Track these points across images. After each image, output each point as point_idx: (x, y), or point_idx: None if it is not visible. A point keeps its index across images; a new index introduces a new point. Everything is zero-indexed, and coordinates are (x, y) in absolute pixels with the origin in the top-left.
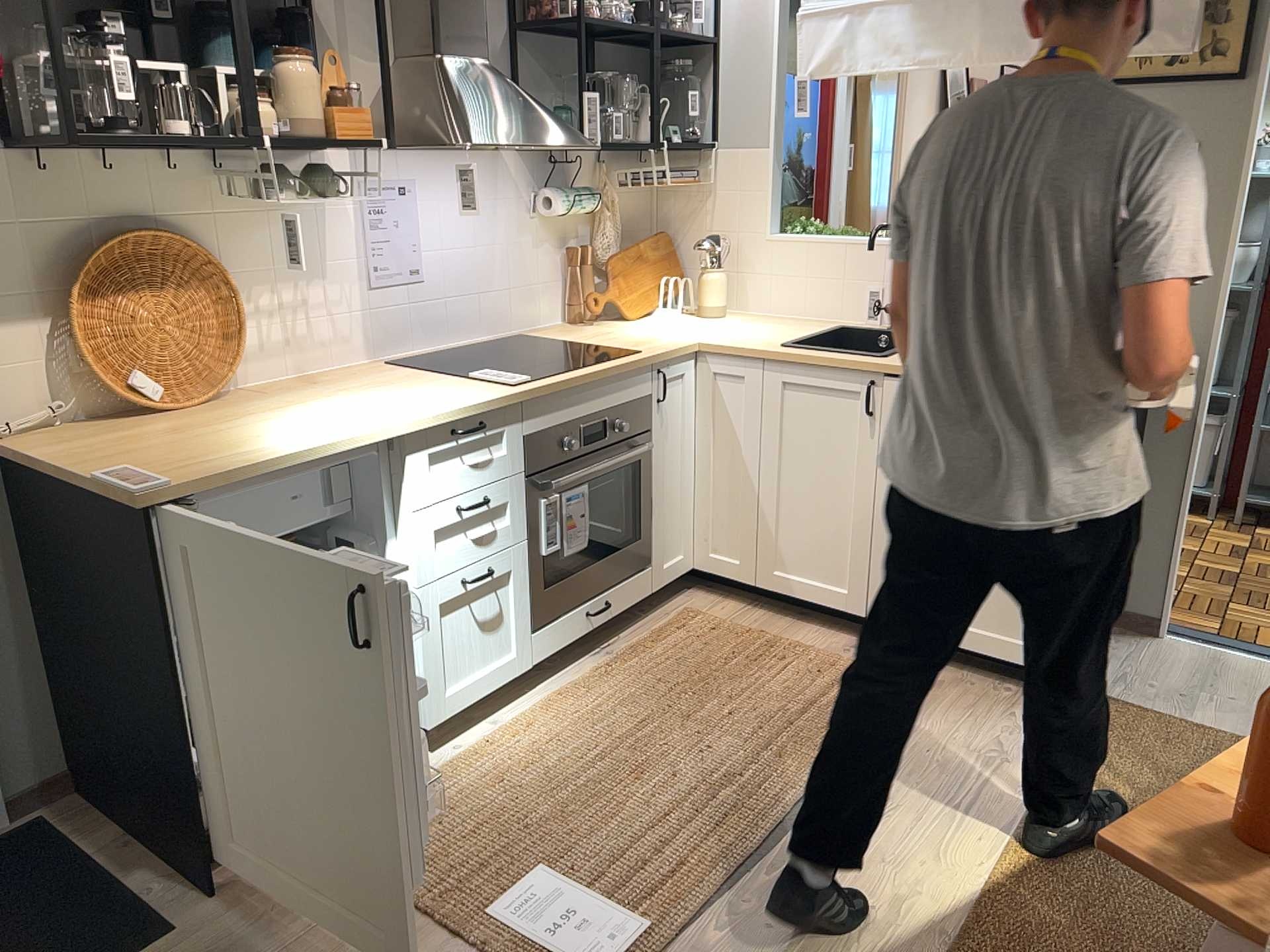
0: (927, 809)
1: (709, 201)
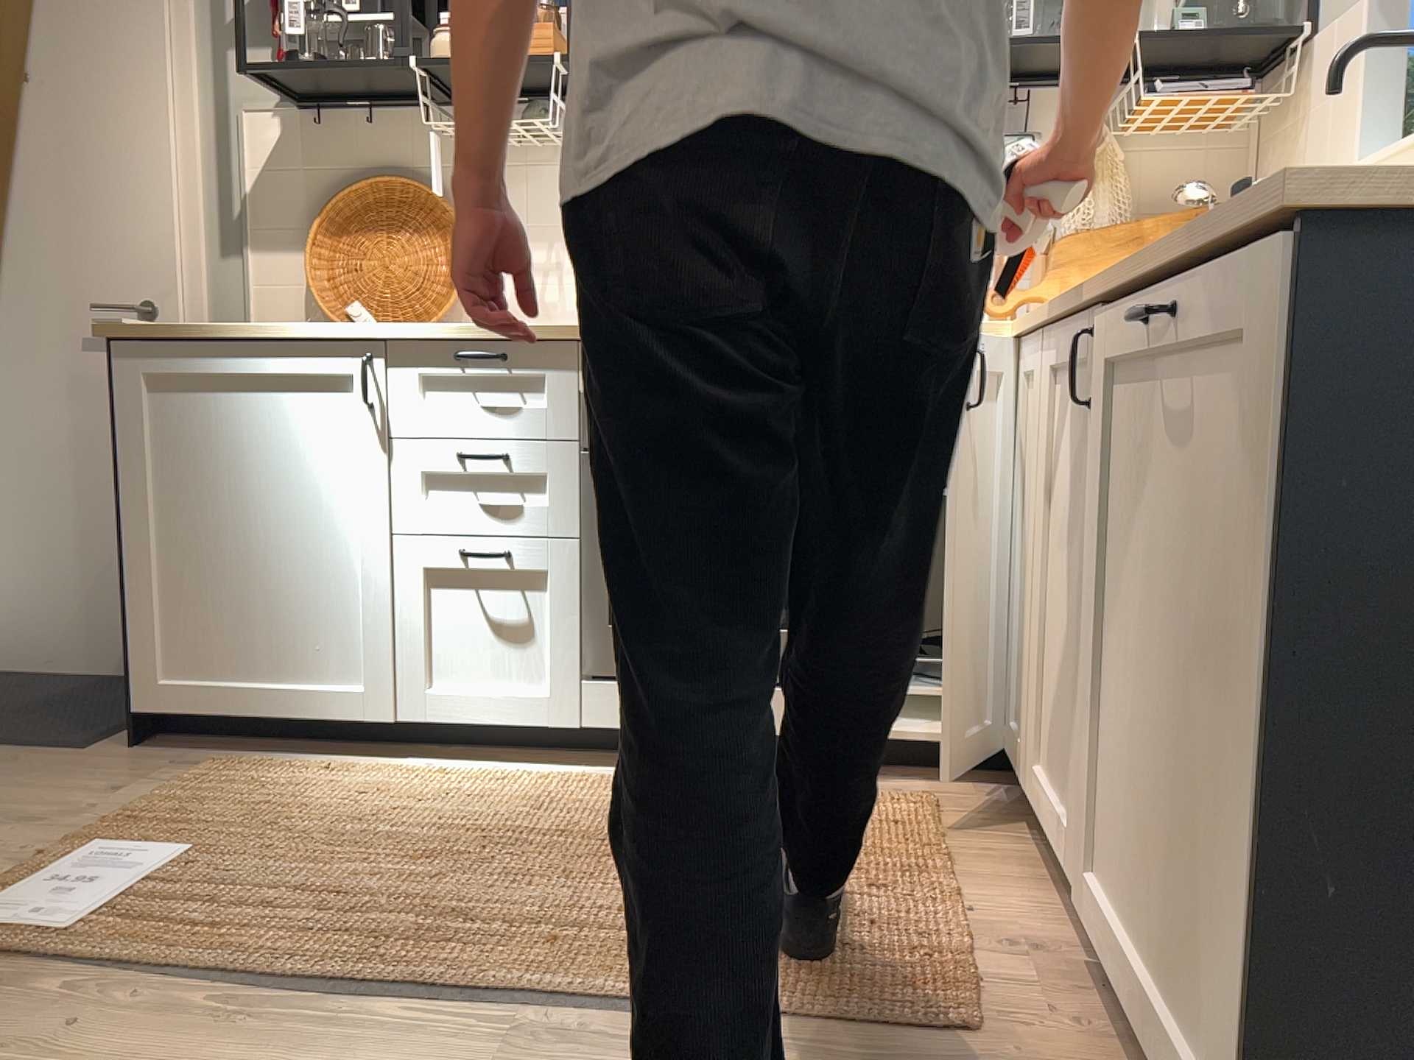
0: None
1: (1297, 138)
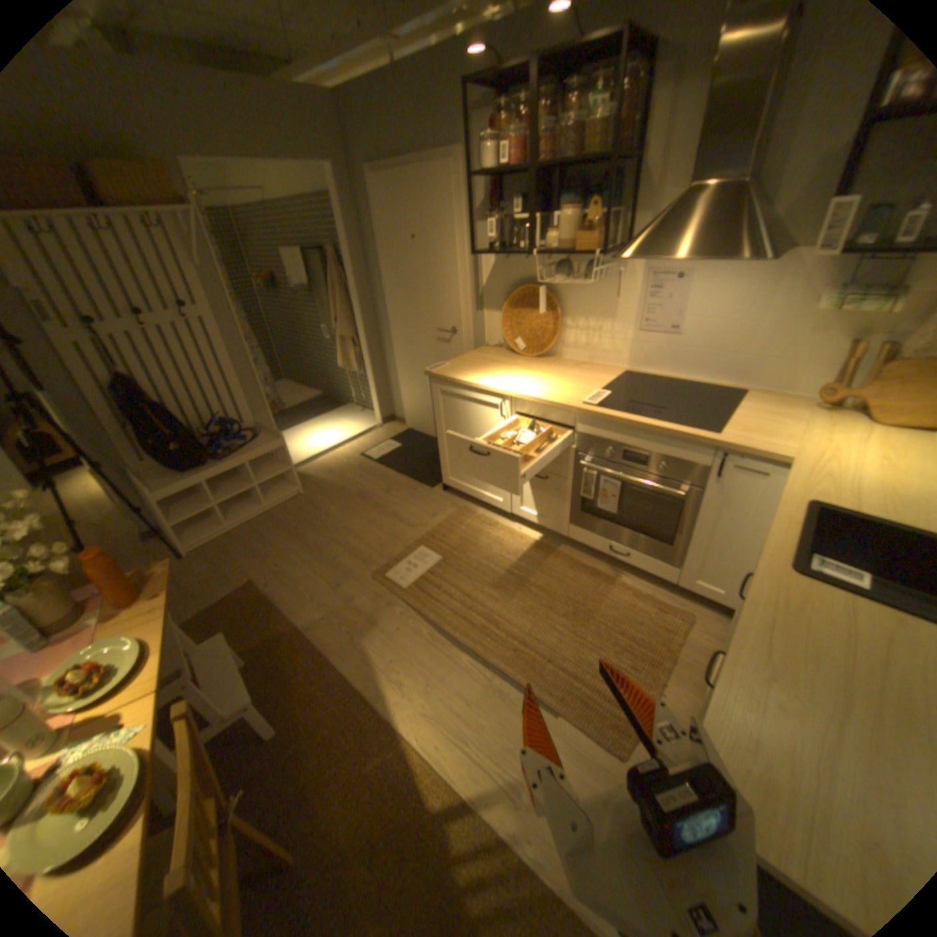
0: (467, 723)
1: None
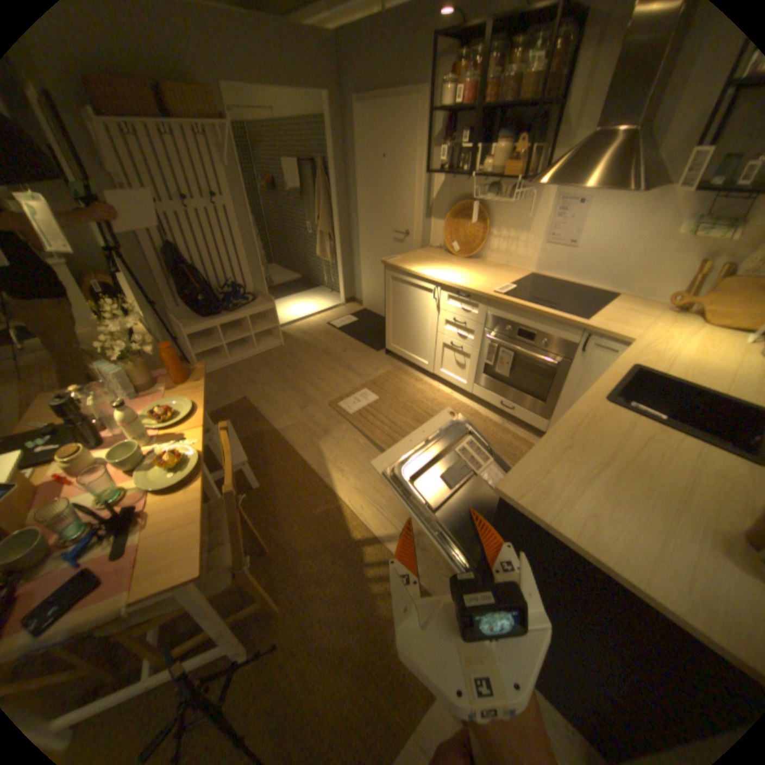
0: (383, 497)
1: None
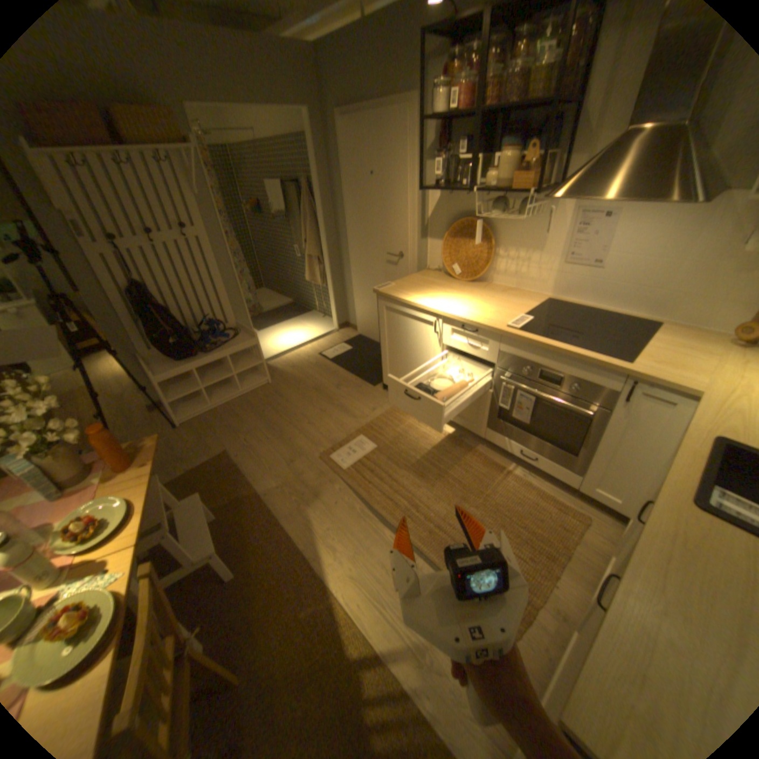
0: (385, 589)
1: None
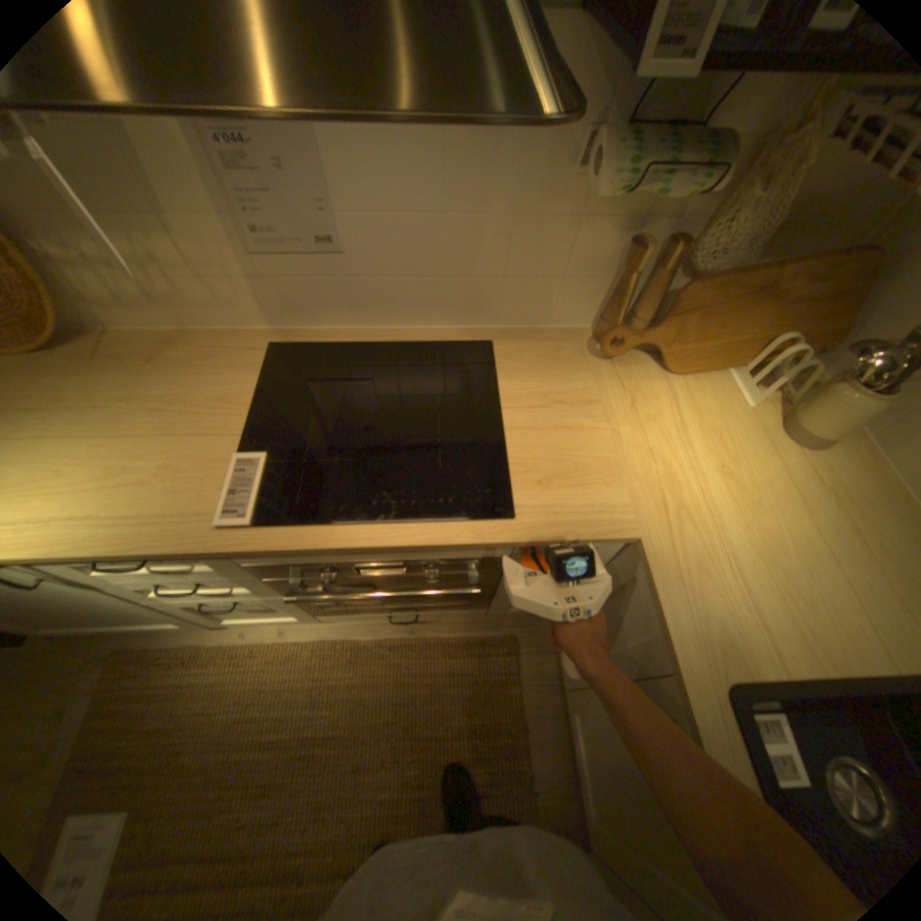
0: None
1: None
